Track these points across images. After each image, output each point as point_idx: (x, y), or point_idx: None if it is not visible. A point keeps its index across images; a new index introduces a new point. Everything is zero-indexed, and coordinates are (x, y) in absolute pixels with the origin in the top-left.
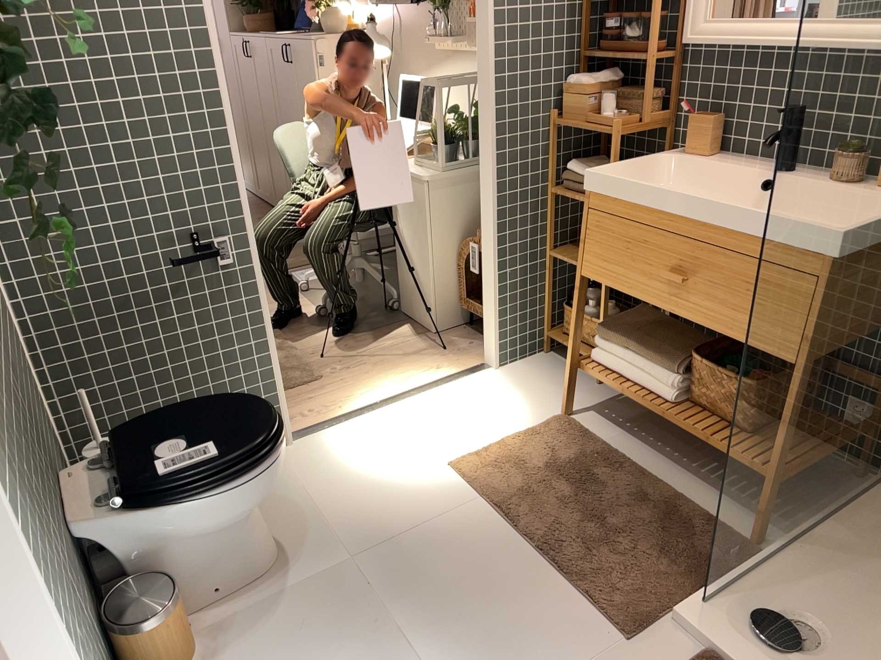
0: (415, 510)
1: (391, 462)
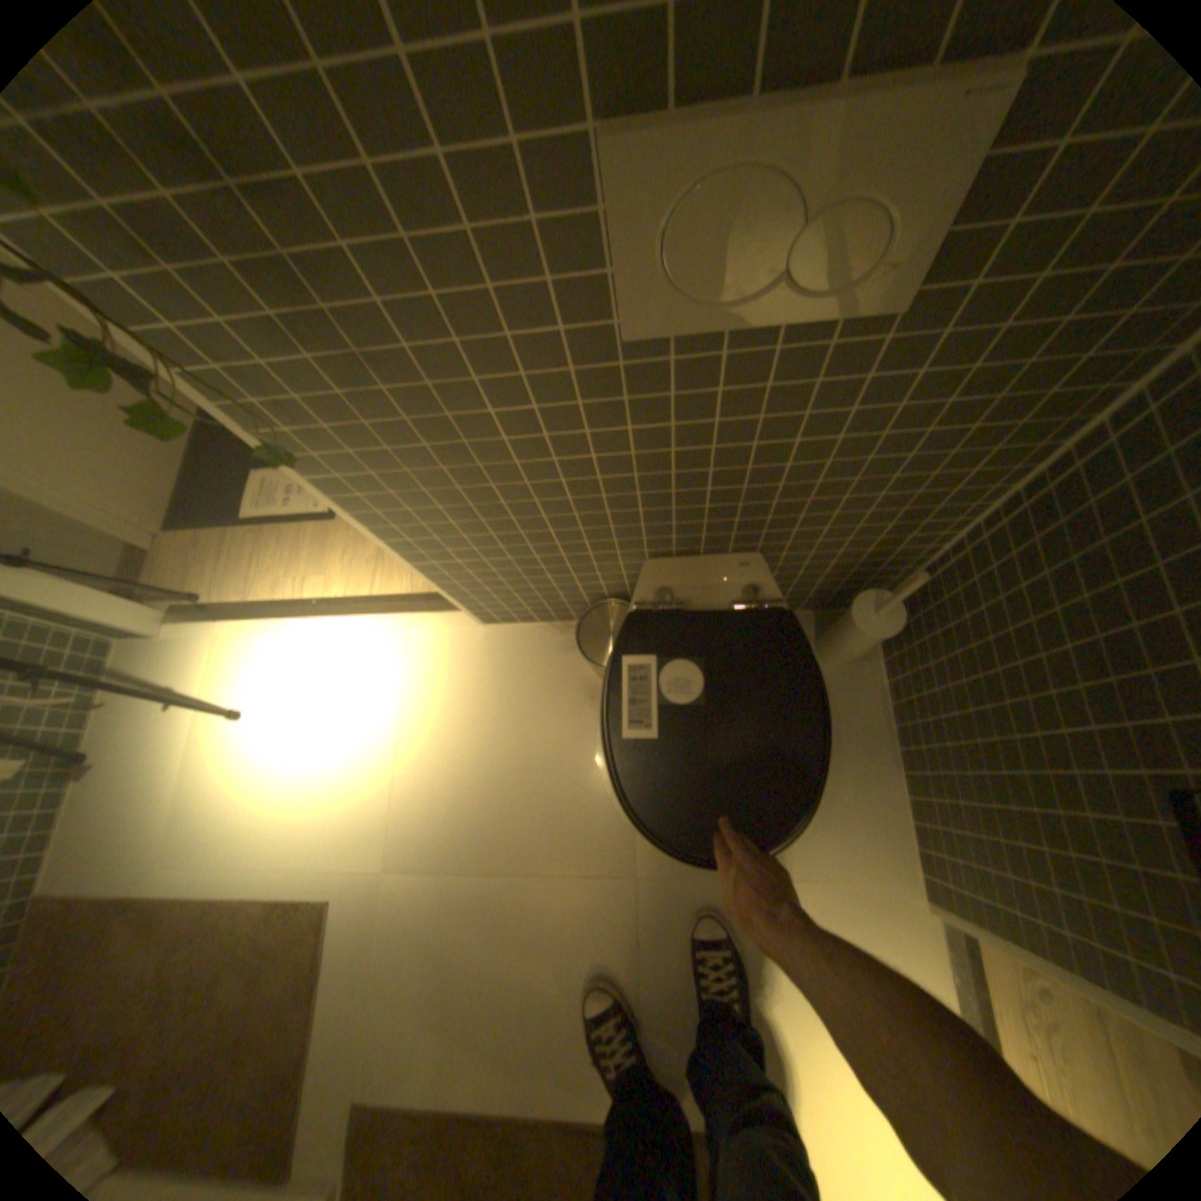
0: (669, 1015)
1: (798, 1052)
